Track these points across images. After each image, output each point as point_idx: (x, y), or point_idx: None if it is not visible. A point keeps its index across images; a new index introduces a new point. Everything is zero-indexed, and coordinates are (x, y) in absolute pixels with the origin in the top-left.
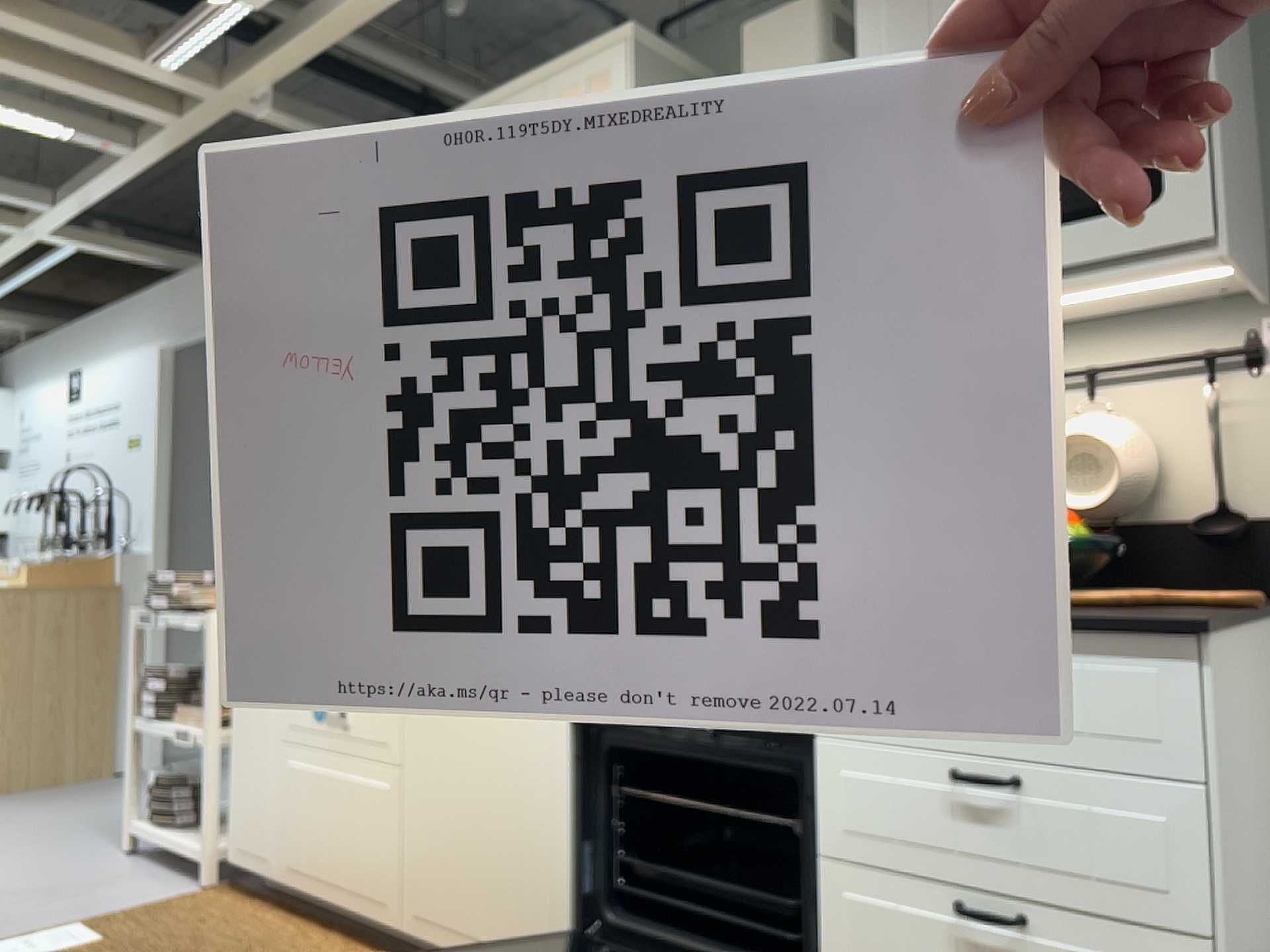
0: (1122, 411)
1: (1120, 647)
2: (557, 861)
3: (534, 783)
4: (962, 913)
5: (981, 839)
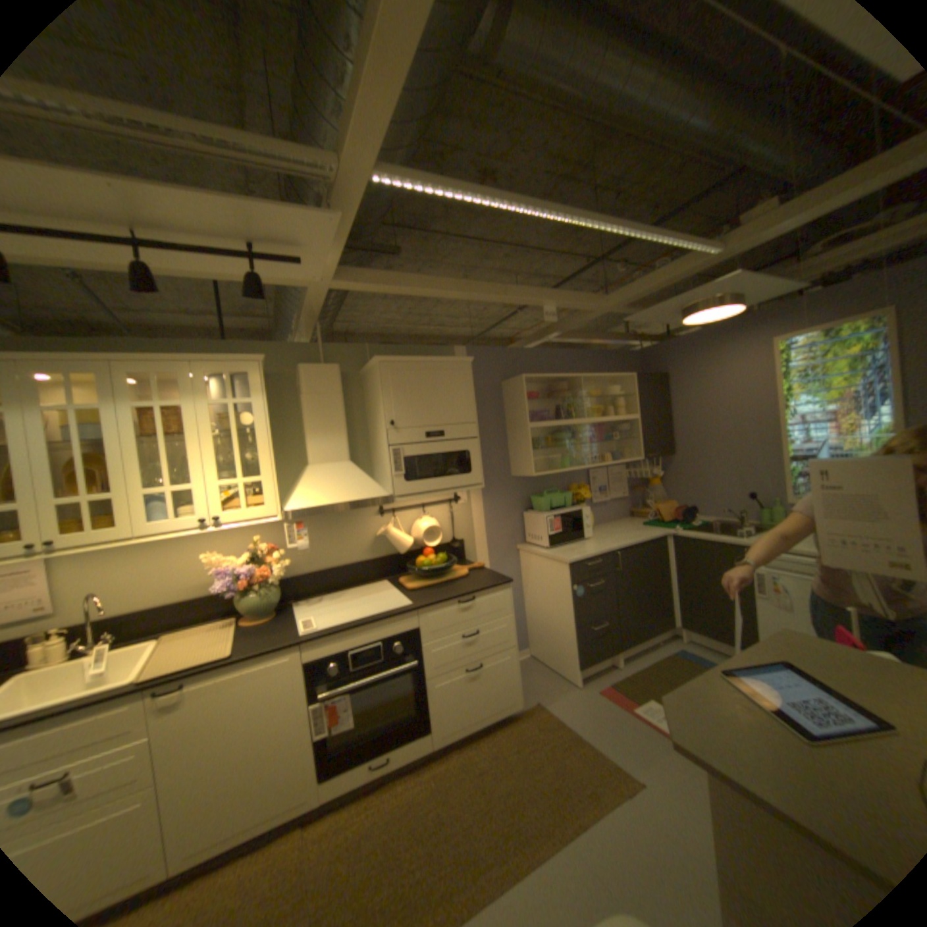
0: (429, 515)
1: (495, 591)
2: (305, 754)
3: (285, 730)
4: (469, 672)
5: (470, 651)
